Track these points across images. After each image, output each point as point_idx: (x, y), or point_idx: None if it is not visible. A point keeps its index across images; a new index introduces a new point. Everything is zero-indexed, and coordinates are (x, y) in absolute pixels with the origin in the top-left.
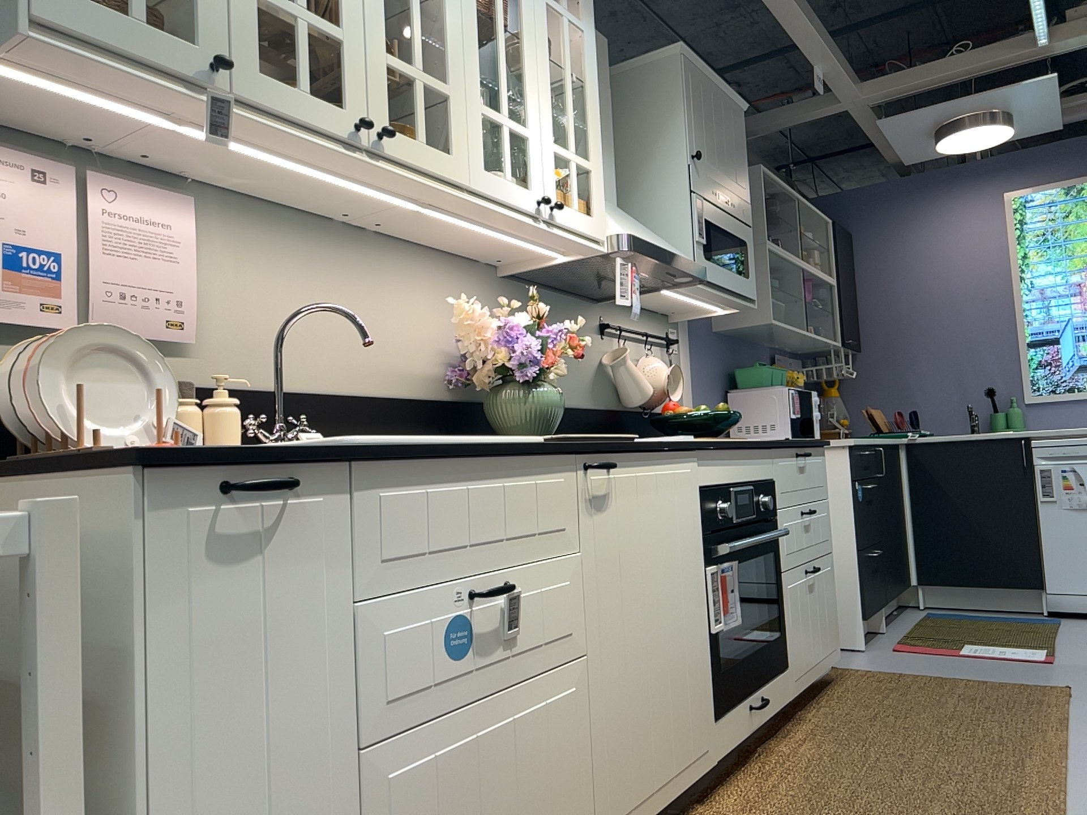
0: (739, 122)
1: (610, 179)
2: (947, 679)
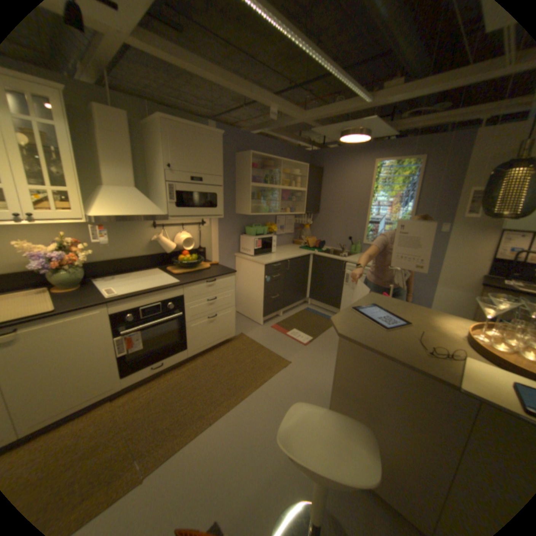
0: (215, 140)
1: (127, 176)
2: (262, 349)
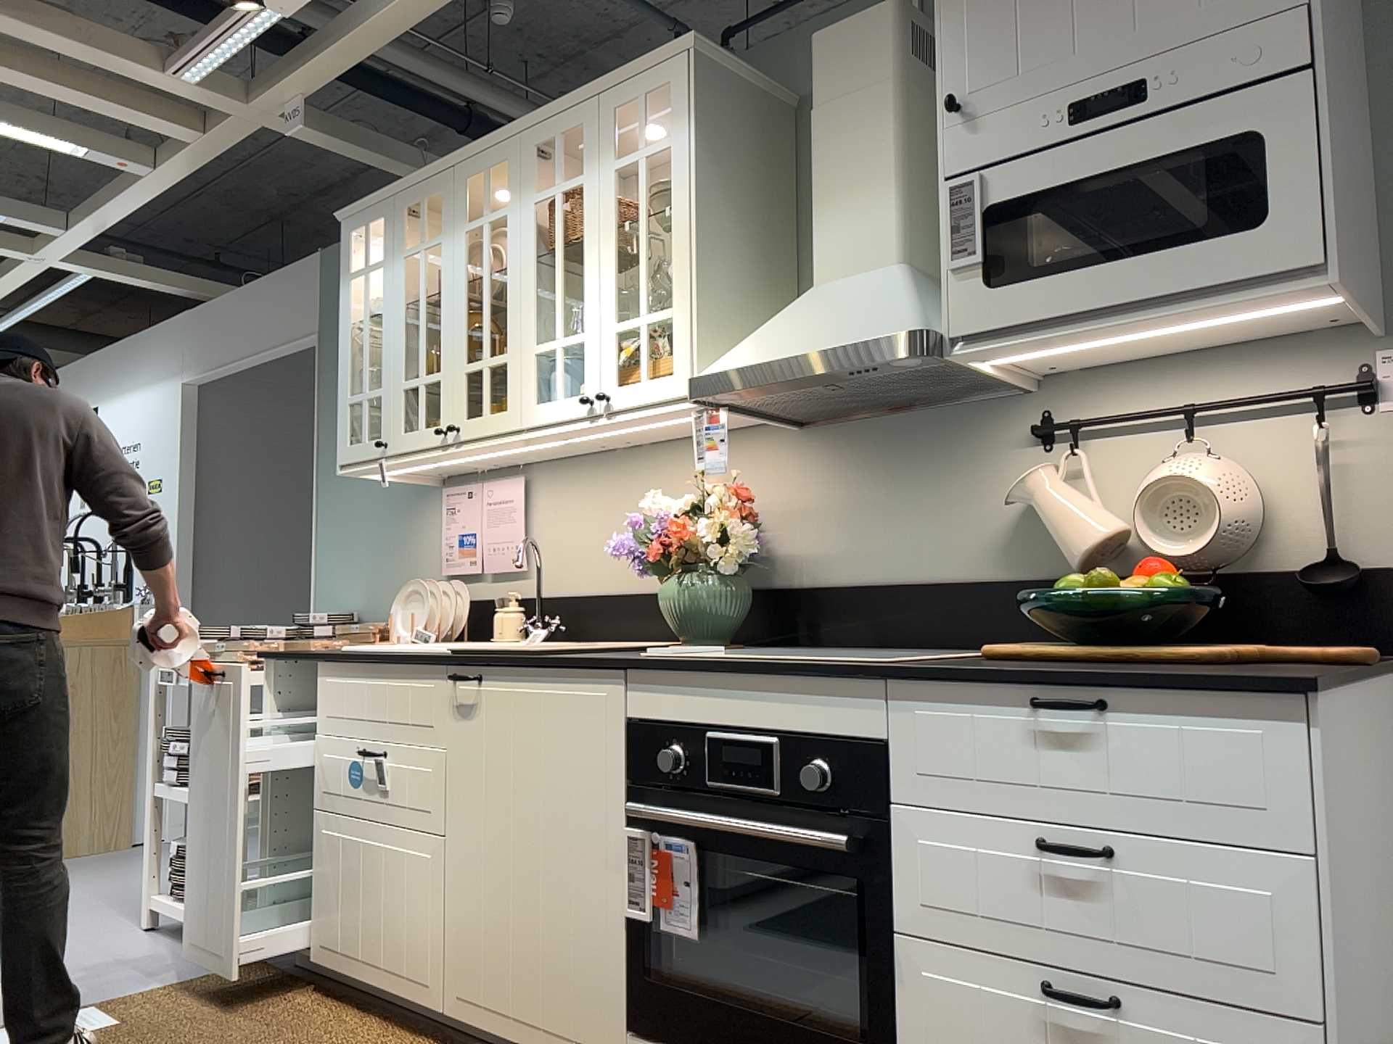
0: None
1: (873, 231)
2: None
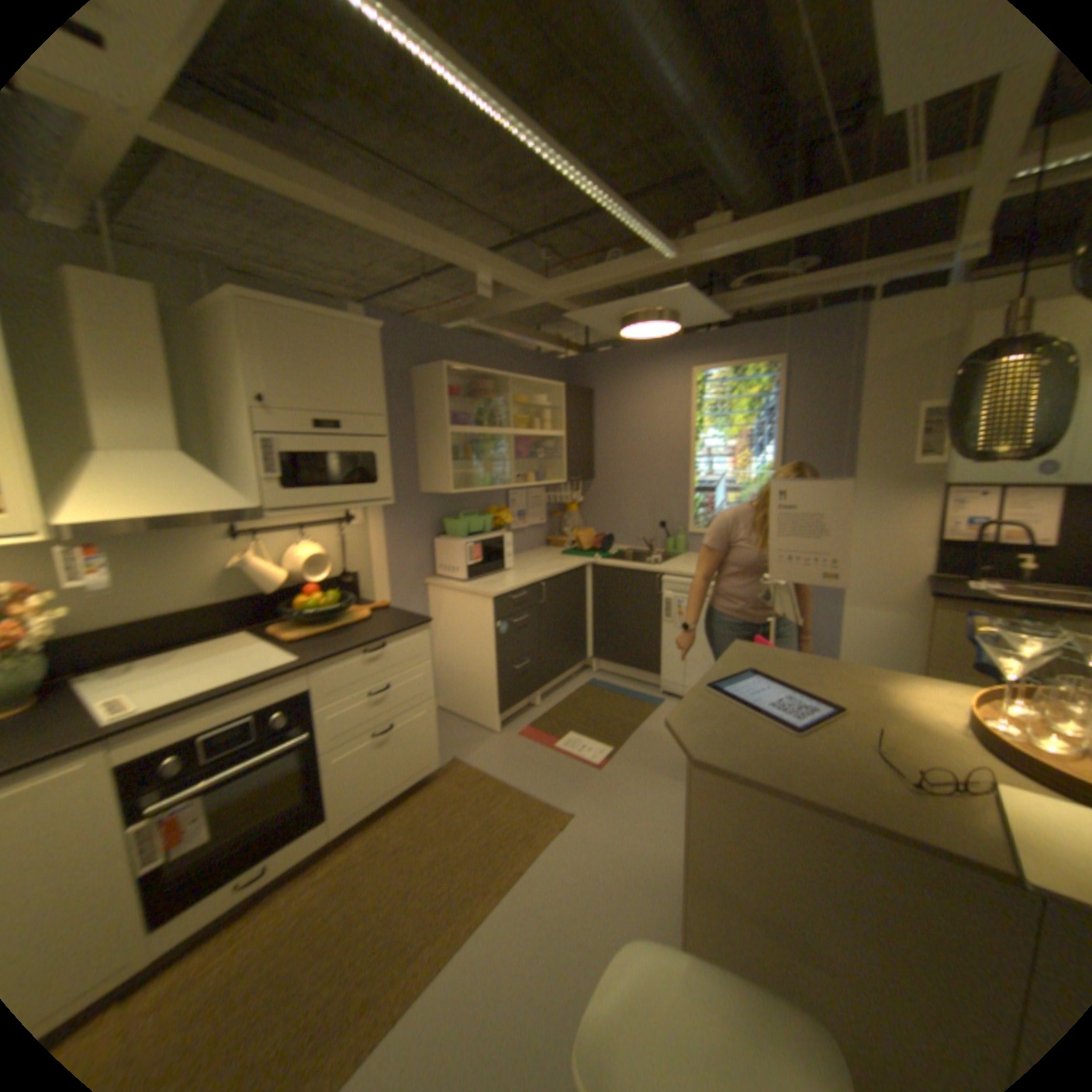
0: (362, 342)
1: (153, 429)
2: (504, 792)
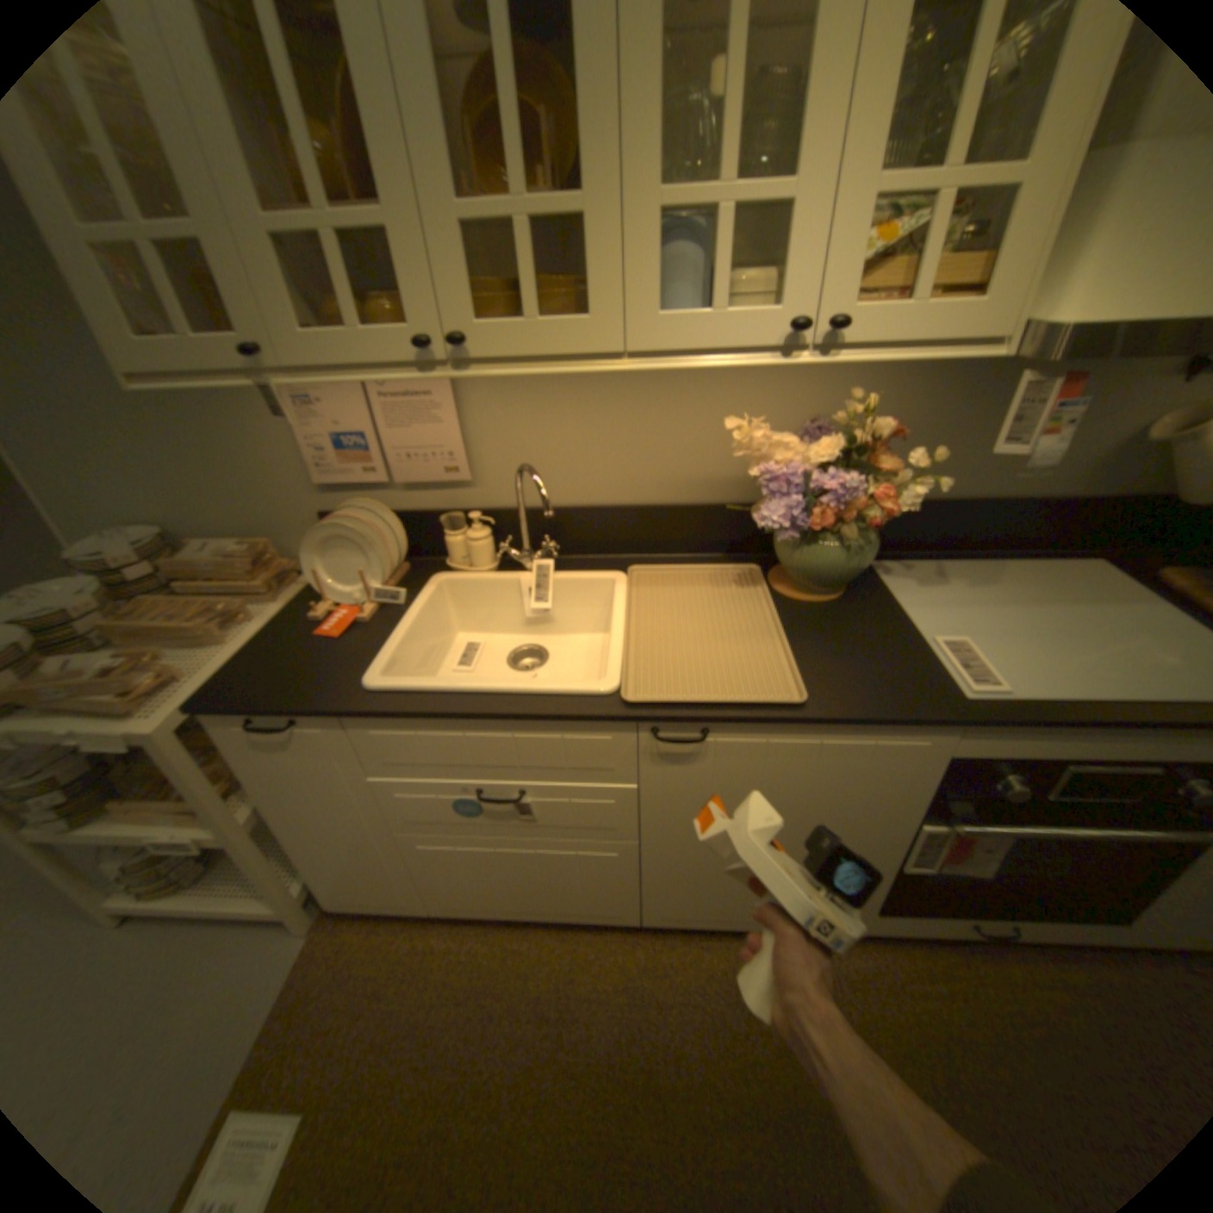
0: None
1: None
2: None
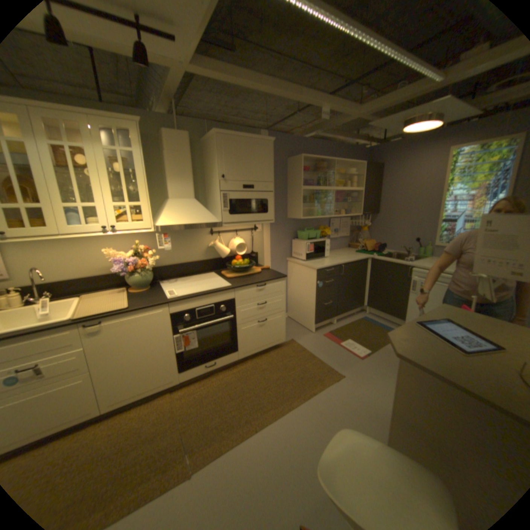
0: (266, 148)
1: (187, 190)
2: (313, 358)
